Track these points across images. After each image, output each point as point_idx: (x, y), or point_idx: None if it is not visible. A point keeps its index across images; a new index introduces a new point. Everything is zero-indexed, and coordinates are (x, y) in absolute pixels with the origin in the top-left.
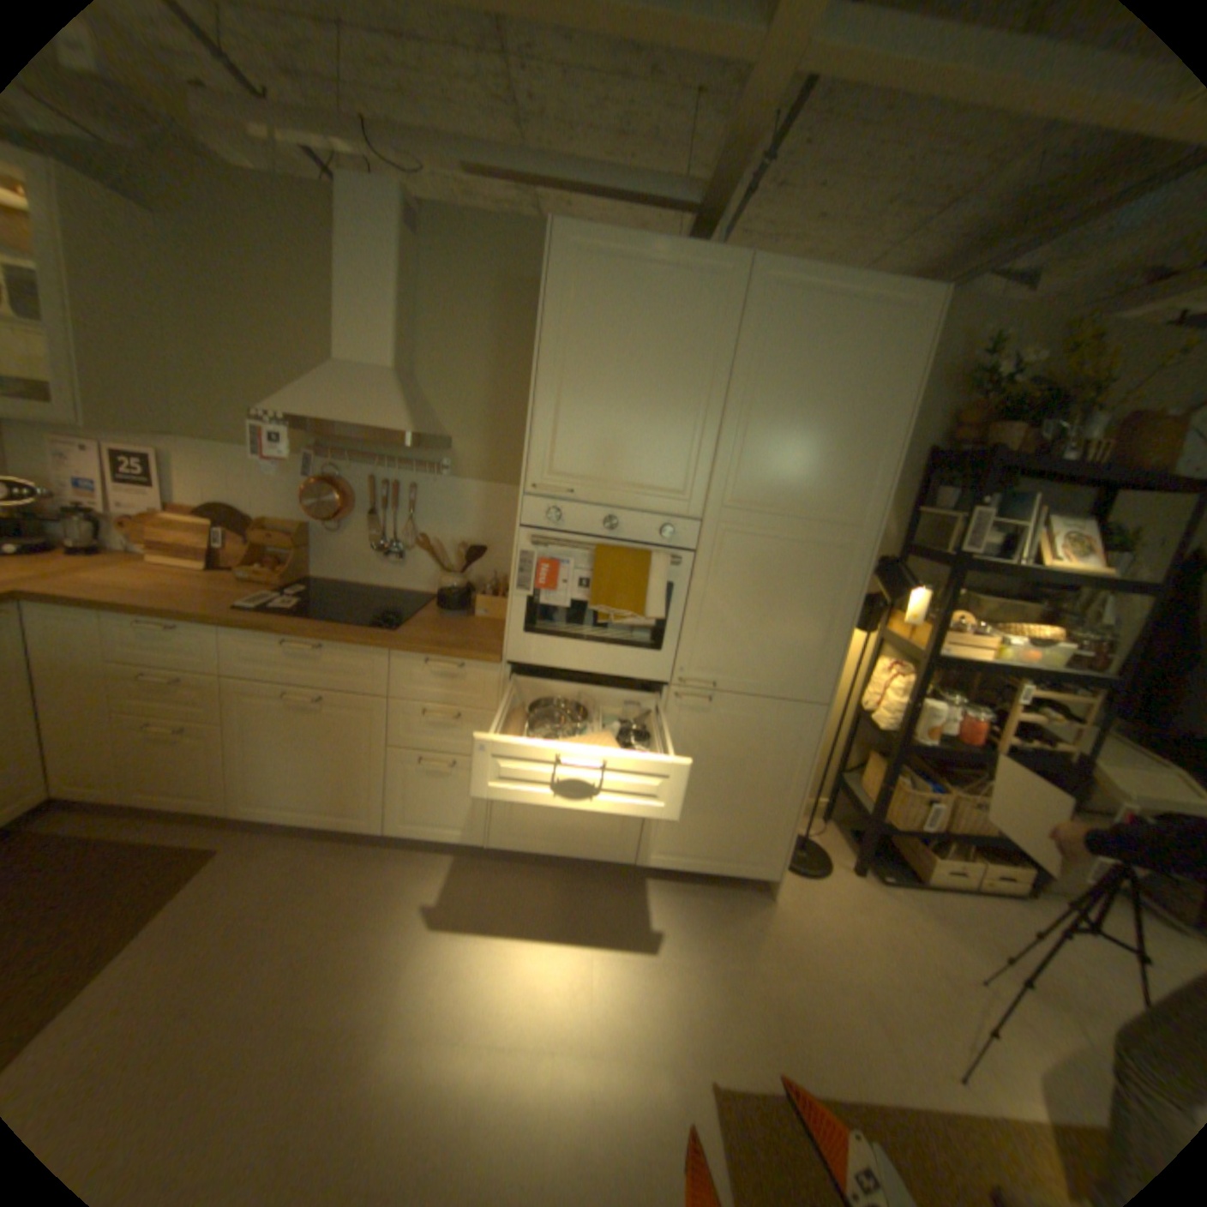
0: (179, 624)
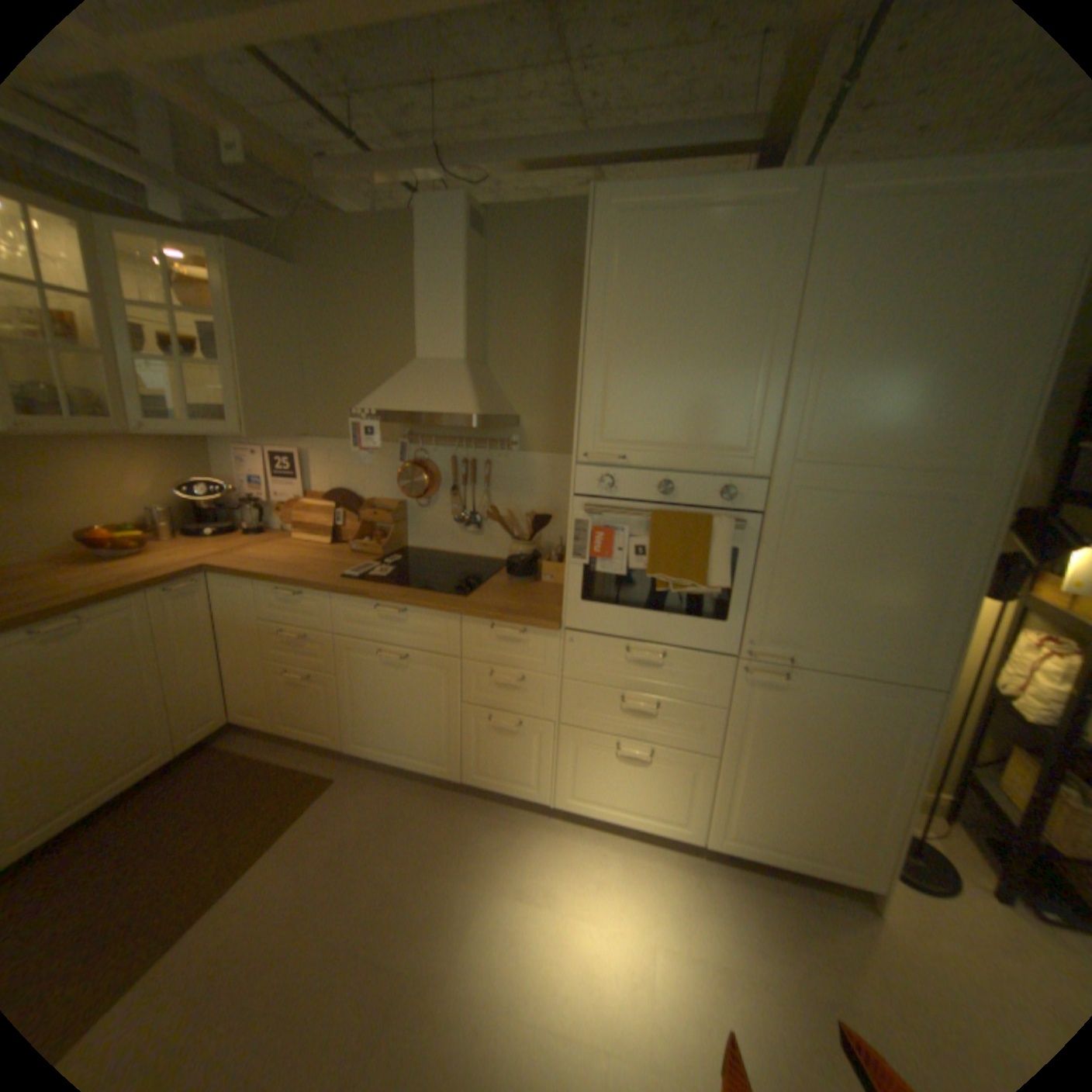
0: (303, 590)
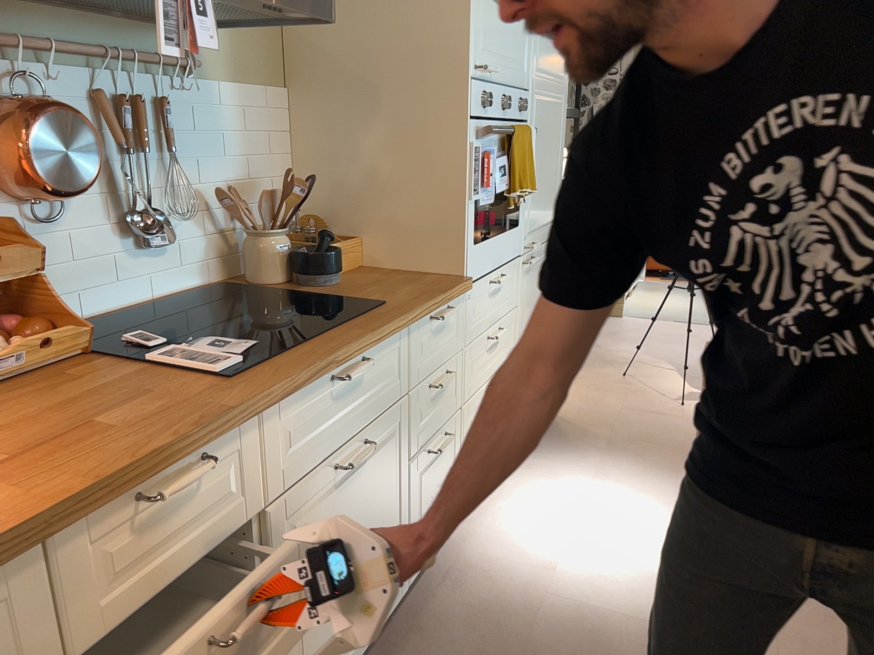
0: (216, 441)
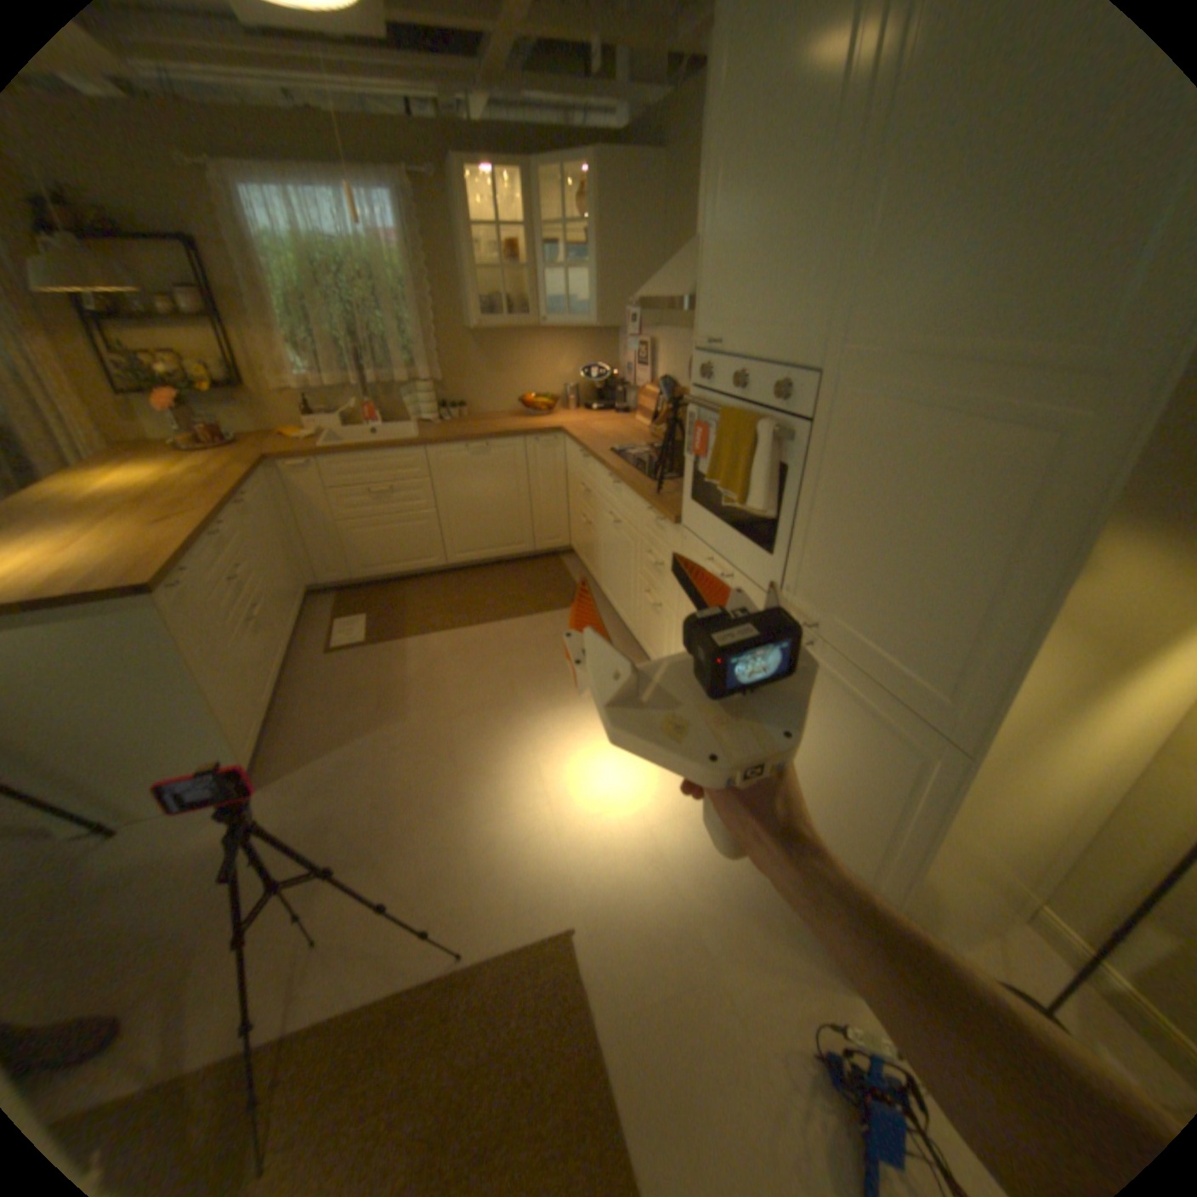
0: (587, 455)
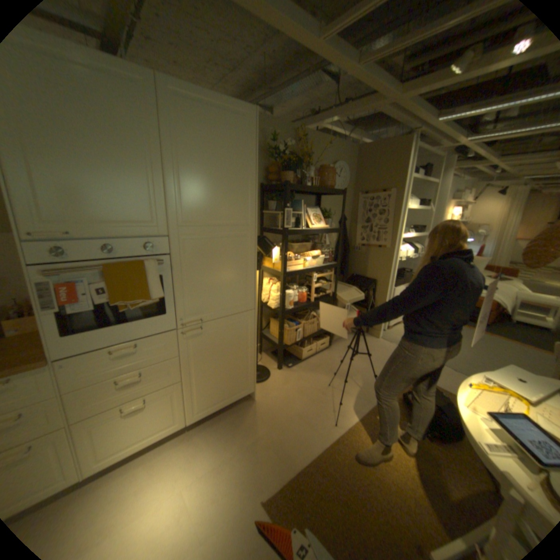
0: None
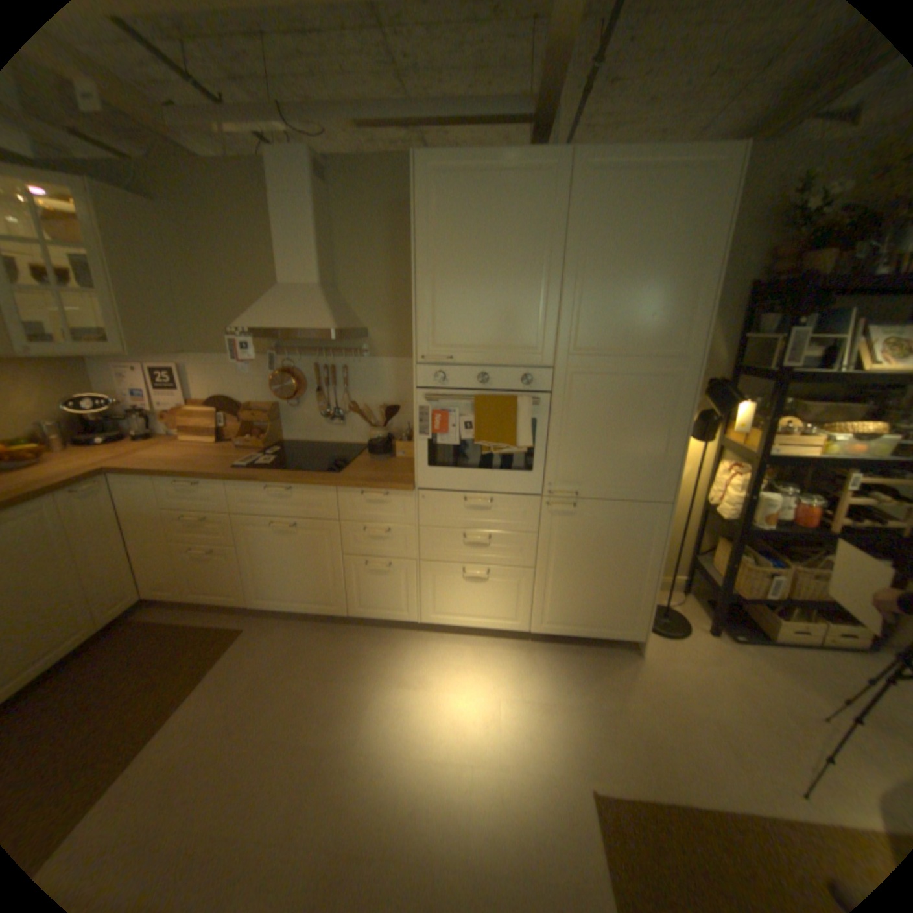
0: (199, 481)
